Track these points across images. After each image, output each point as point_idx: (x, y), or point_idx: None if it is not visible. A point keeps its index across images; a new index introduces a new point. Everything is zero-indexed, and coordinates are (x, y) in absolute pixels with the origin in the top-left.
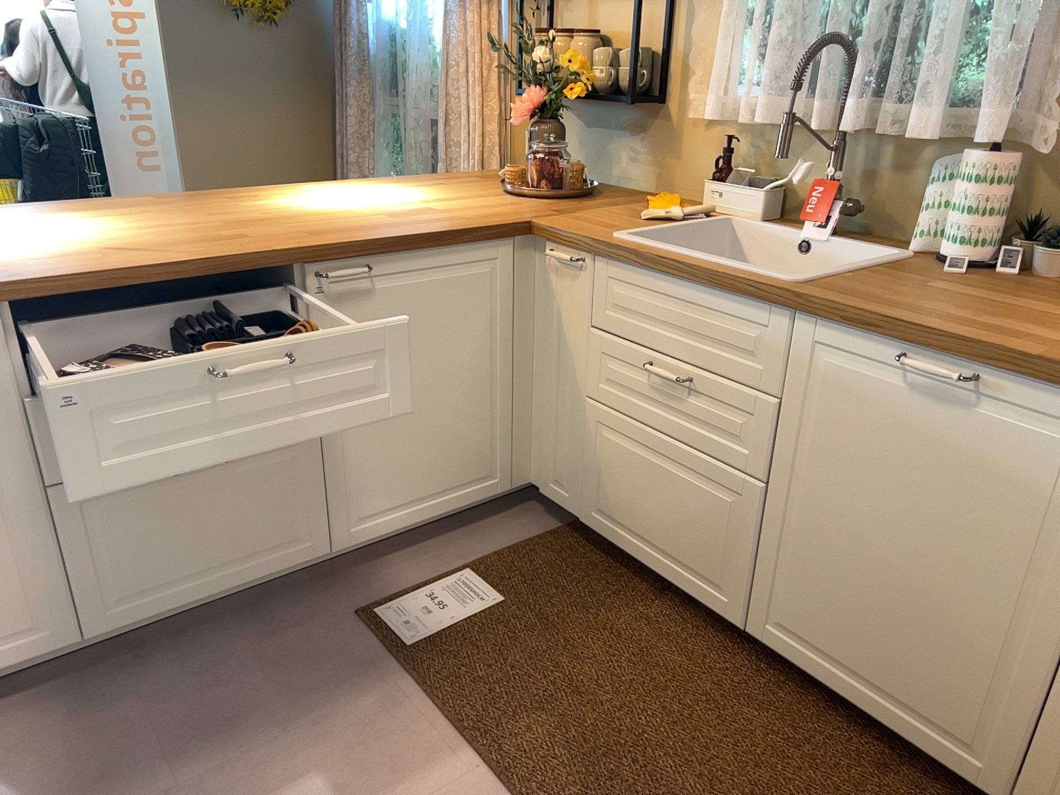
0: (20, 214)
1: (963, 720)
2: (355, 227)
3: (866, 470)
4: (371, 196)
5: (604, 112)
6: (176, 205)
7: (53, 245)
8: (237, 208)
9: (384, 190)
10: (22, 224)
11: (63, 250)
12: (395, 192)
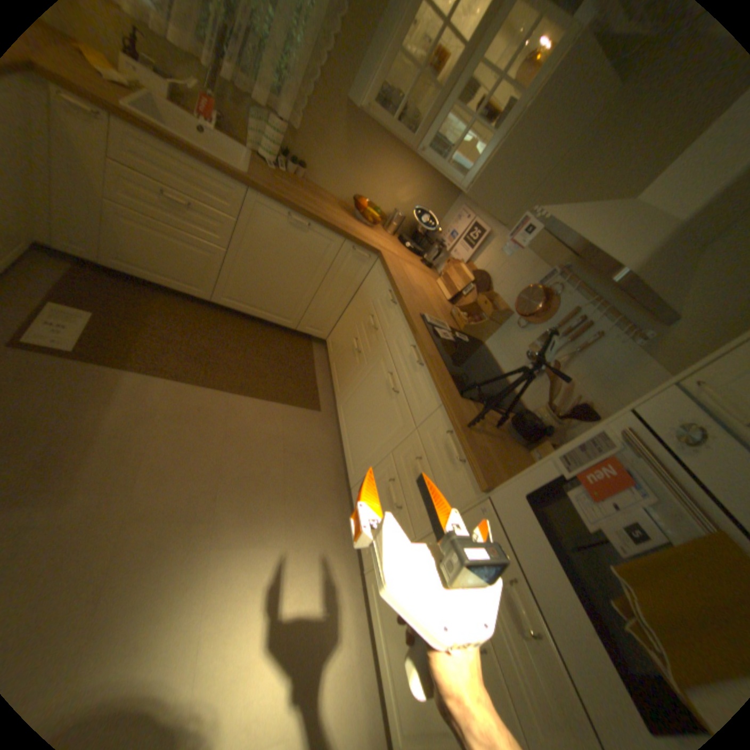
0: None
1: (288, 313)
2: None
3: (270, 249)
4: None
5: None
6: None
7: None
8: None
9: None
10: None
11: None
12: None
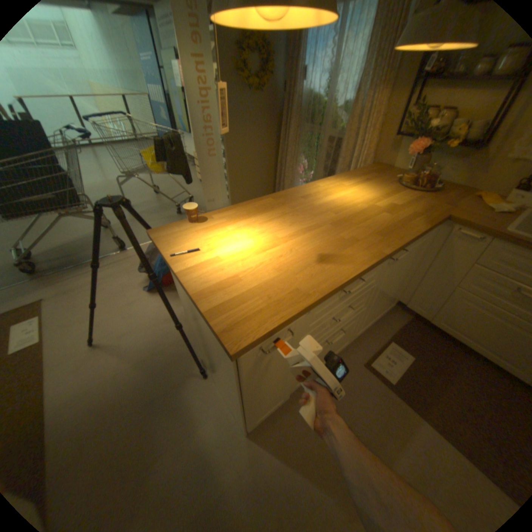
0: (232, 217)
1: None
2: (389, 226)
3: None
4: (355, 192)
5: (443, 144)
6: (287, 205)
7: (284, 254)
8: (315, 206)
9: (354, 186)
10: (245, 229)
11: (293, 258)
12: (360, 188)
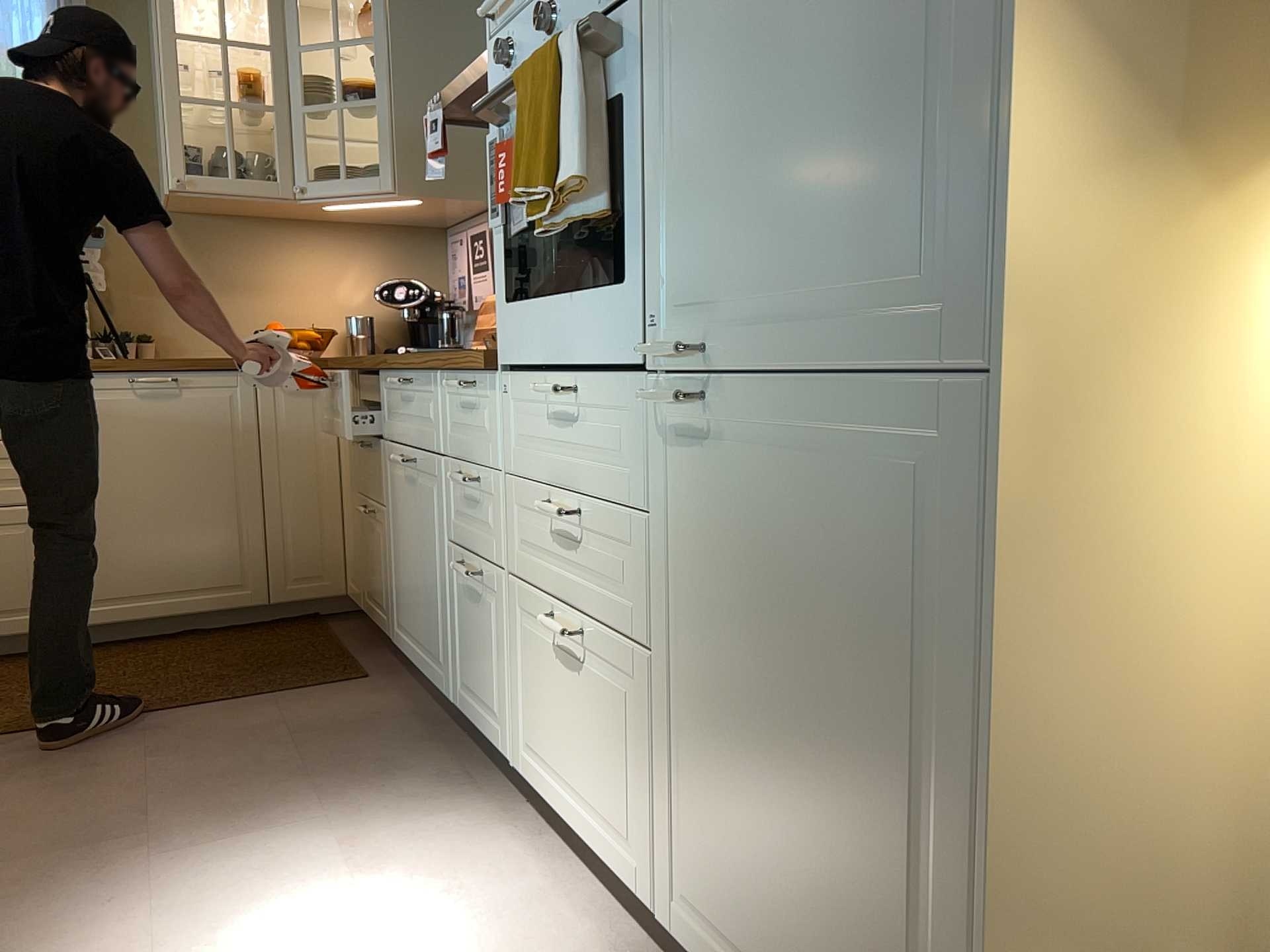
0: None
1: (231, 571)
2: None
3: (127, 457)
4: None
5: None
6: None
7: None
8: None
9: None
10: None
11: None
12: None
